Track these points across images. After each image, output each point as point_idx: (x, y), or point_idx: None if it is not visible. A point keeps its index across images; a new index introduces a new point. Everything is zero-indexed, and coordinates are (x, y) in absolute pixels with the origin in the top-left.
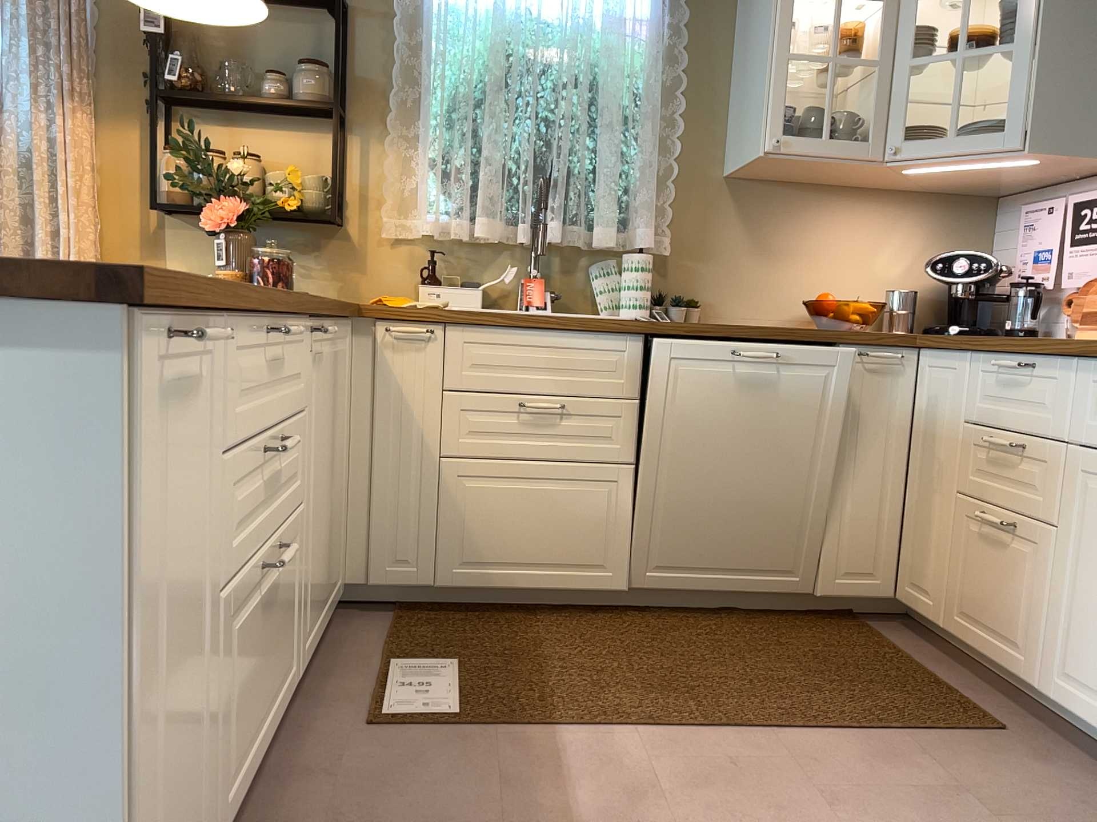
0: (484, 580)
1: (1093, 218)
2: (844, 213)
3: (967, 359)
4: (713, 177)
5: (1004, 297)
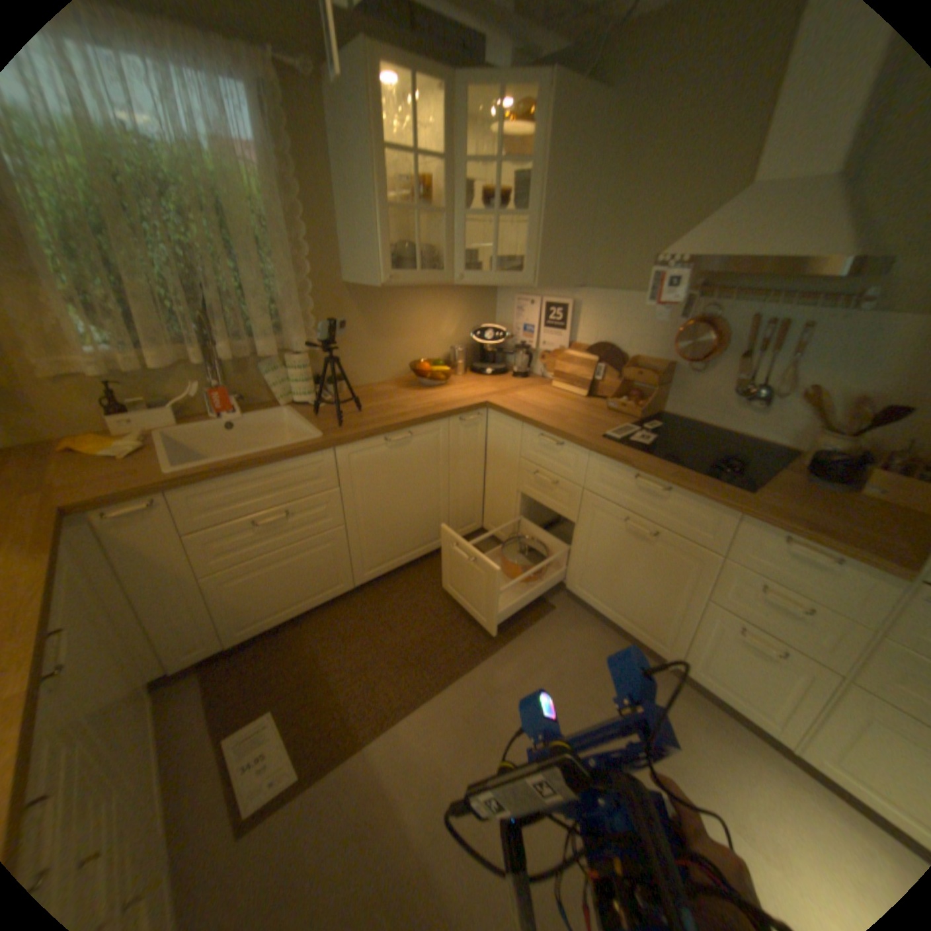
0: (260, 630)
1: (554, 315)
2: (419, 302)
3: (517, 424)
4: (334, 286)
5: (509, 353)
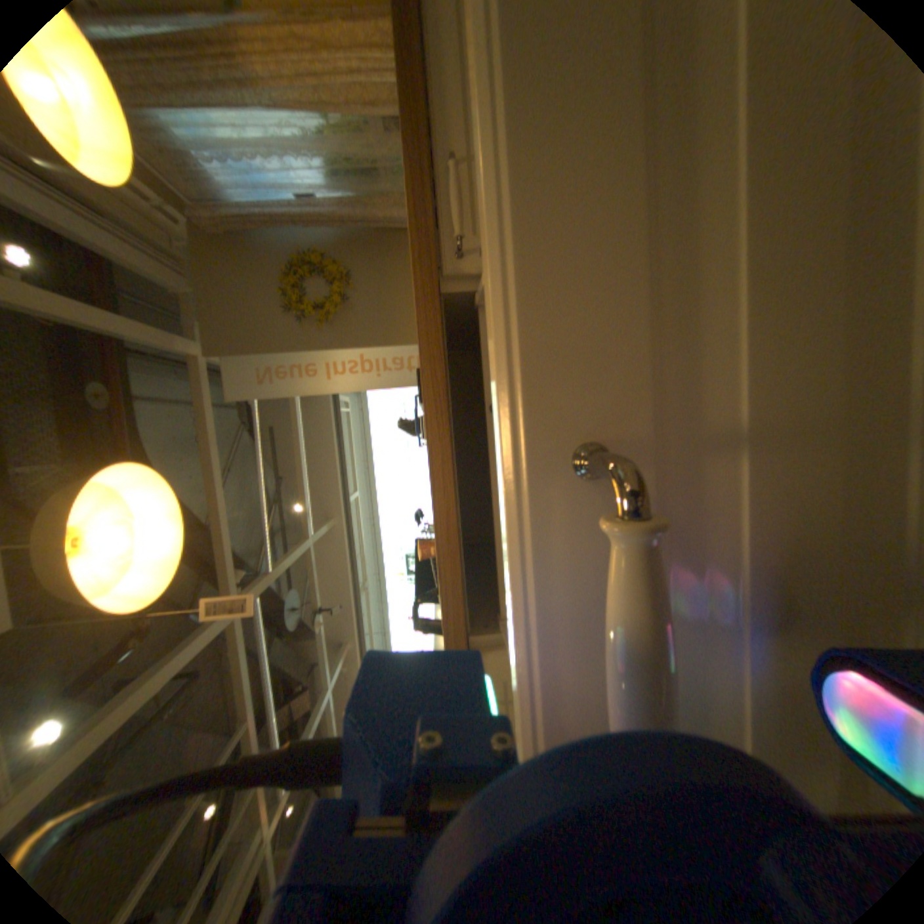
0: None
1: None
2: None
3: None
4: None
5: None
